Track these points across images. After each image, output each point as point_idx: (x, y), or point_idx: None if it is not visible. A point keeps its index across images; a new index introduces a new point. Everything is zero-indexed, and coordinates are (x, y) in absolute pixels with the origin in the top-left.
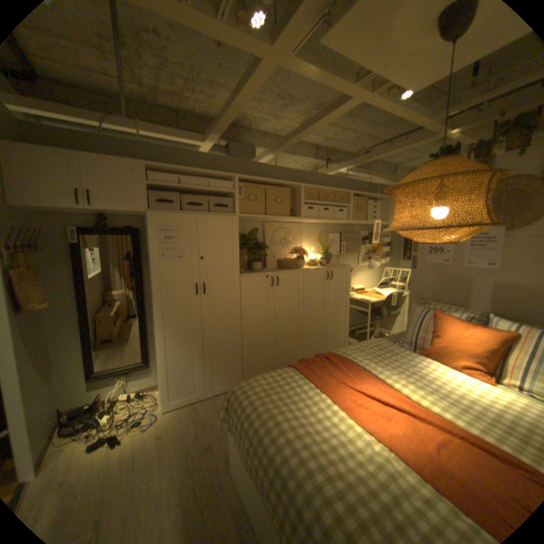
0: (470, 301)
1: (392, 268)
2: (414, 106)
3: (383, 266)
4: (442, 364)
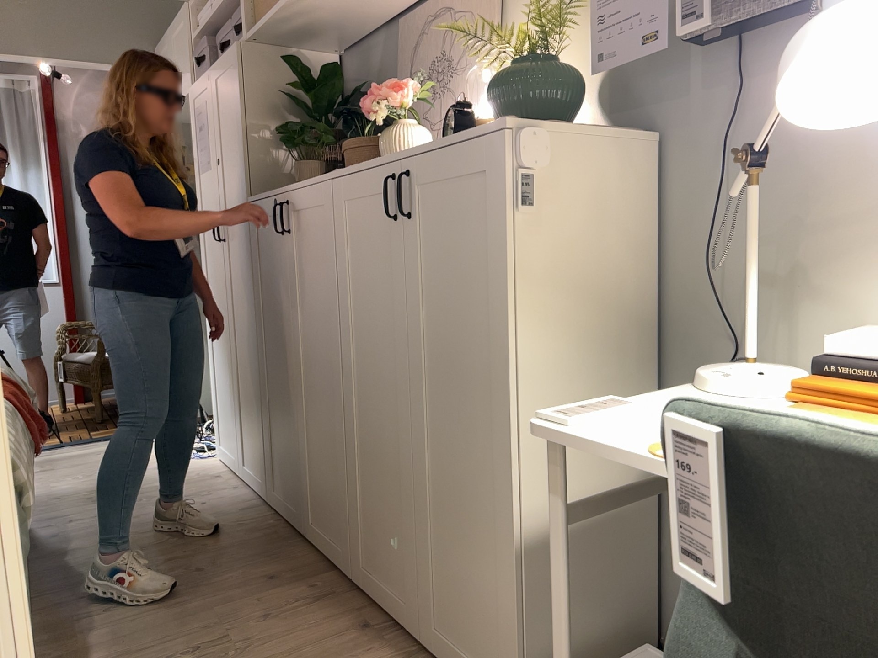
0: None
1: None
2: None
3: None
4: None
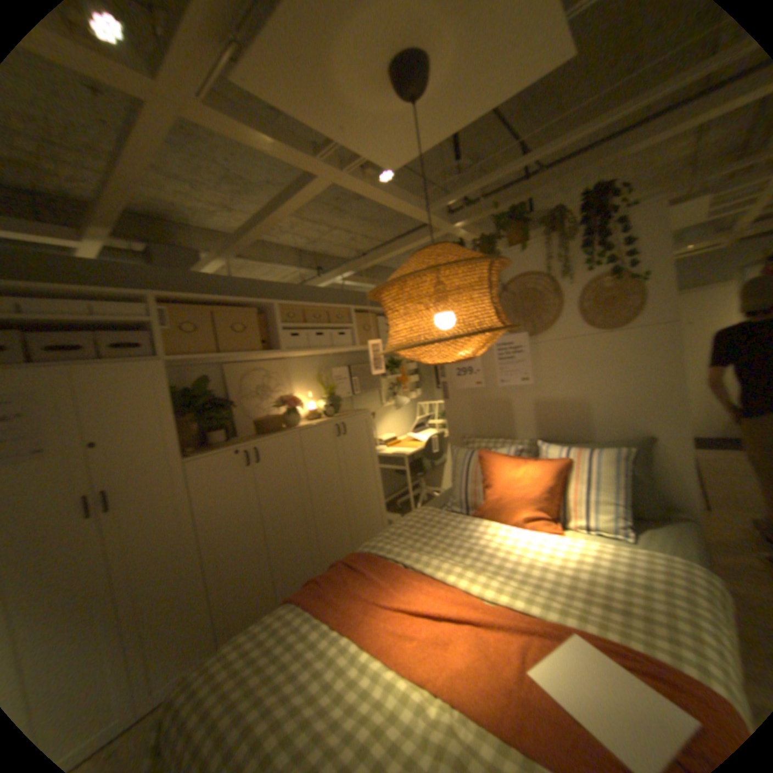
0: (515, 429)
1: (427, 401)
2: (401, 193)
3: (415, 401)
4: (502, 524)
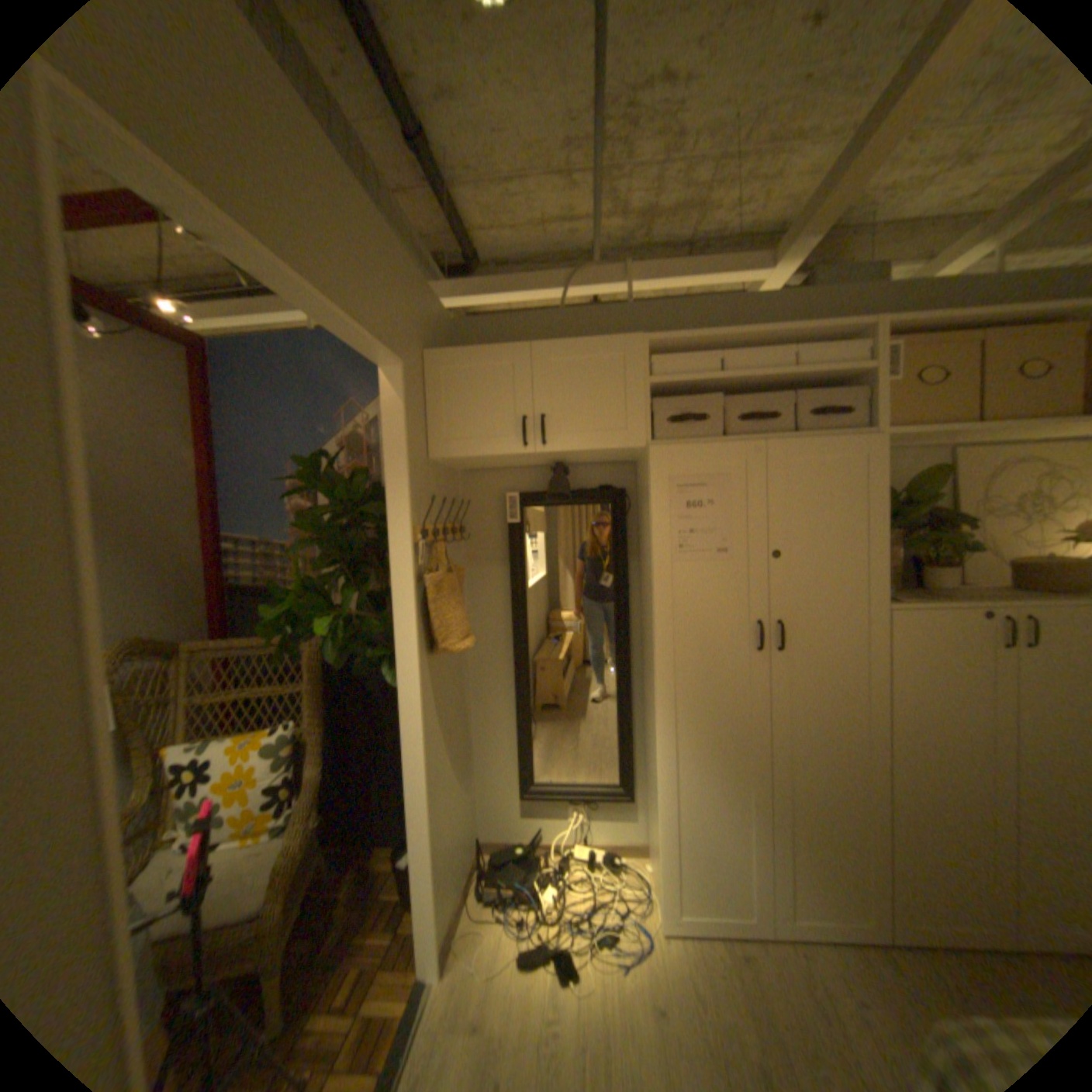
0: None
1: None
2: None
3: None
4: None
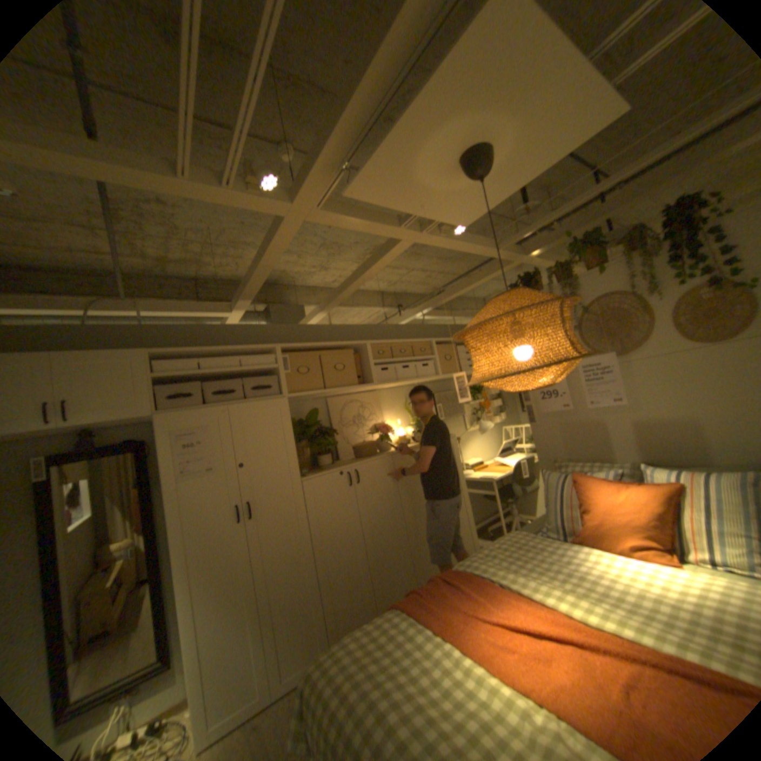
0: (611, 452)
1: (512, 426)
2: (473, 239)
3: (499, 426)
4: (604, 552)
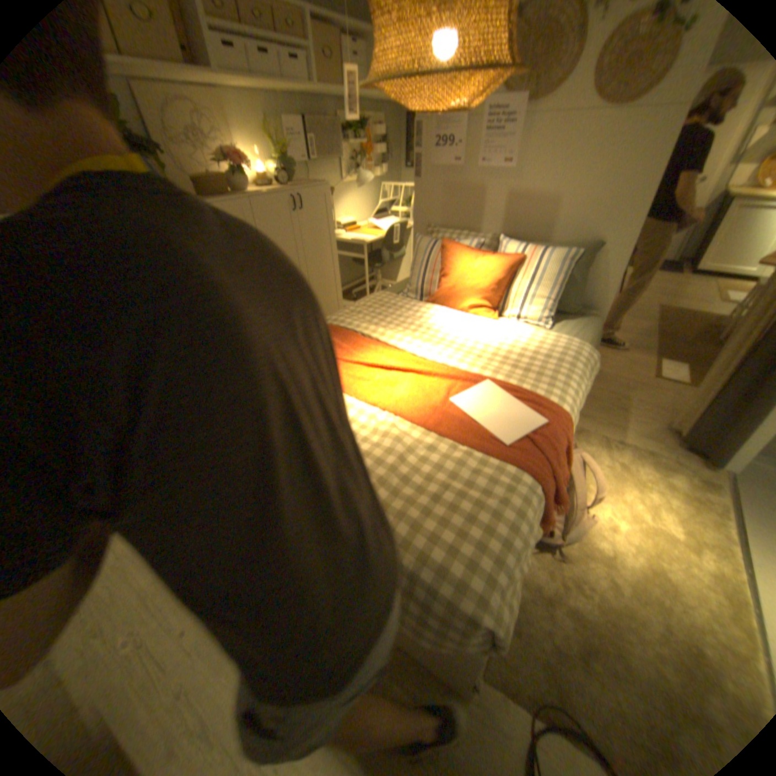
0: (482, 221)
1: (393, 182)
2: None
3: (379, 180)
4: (450, 308)
